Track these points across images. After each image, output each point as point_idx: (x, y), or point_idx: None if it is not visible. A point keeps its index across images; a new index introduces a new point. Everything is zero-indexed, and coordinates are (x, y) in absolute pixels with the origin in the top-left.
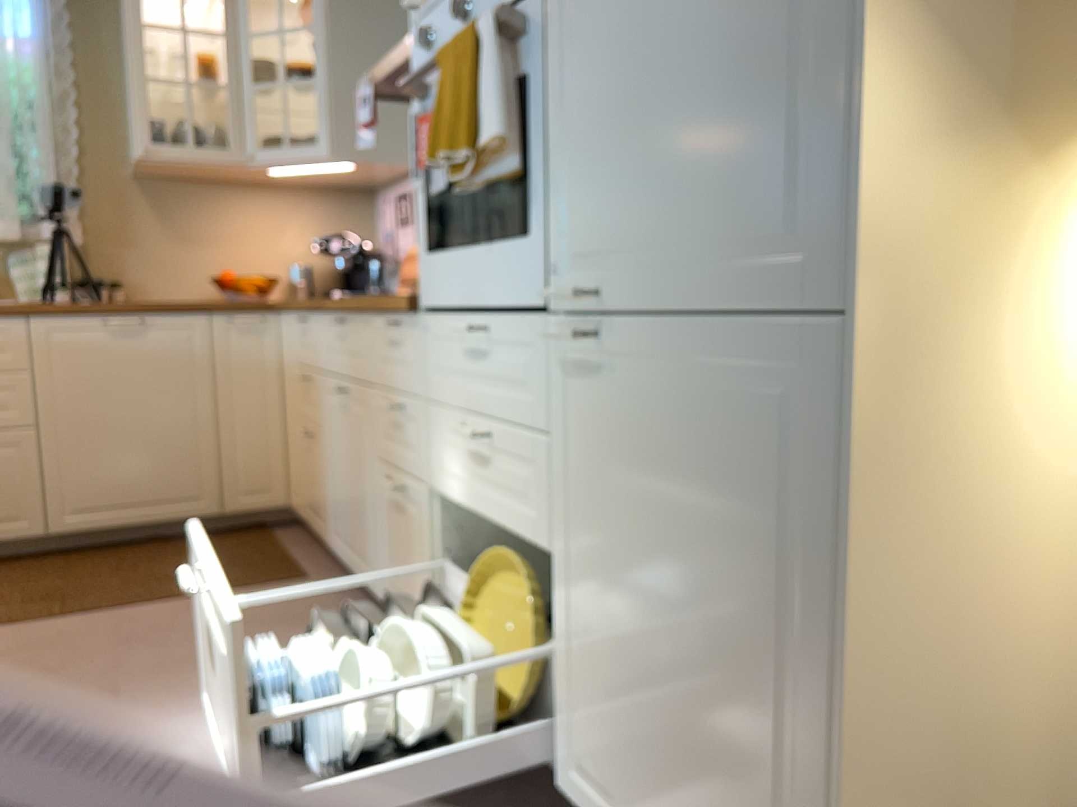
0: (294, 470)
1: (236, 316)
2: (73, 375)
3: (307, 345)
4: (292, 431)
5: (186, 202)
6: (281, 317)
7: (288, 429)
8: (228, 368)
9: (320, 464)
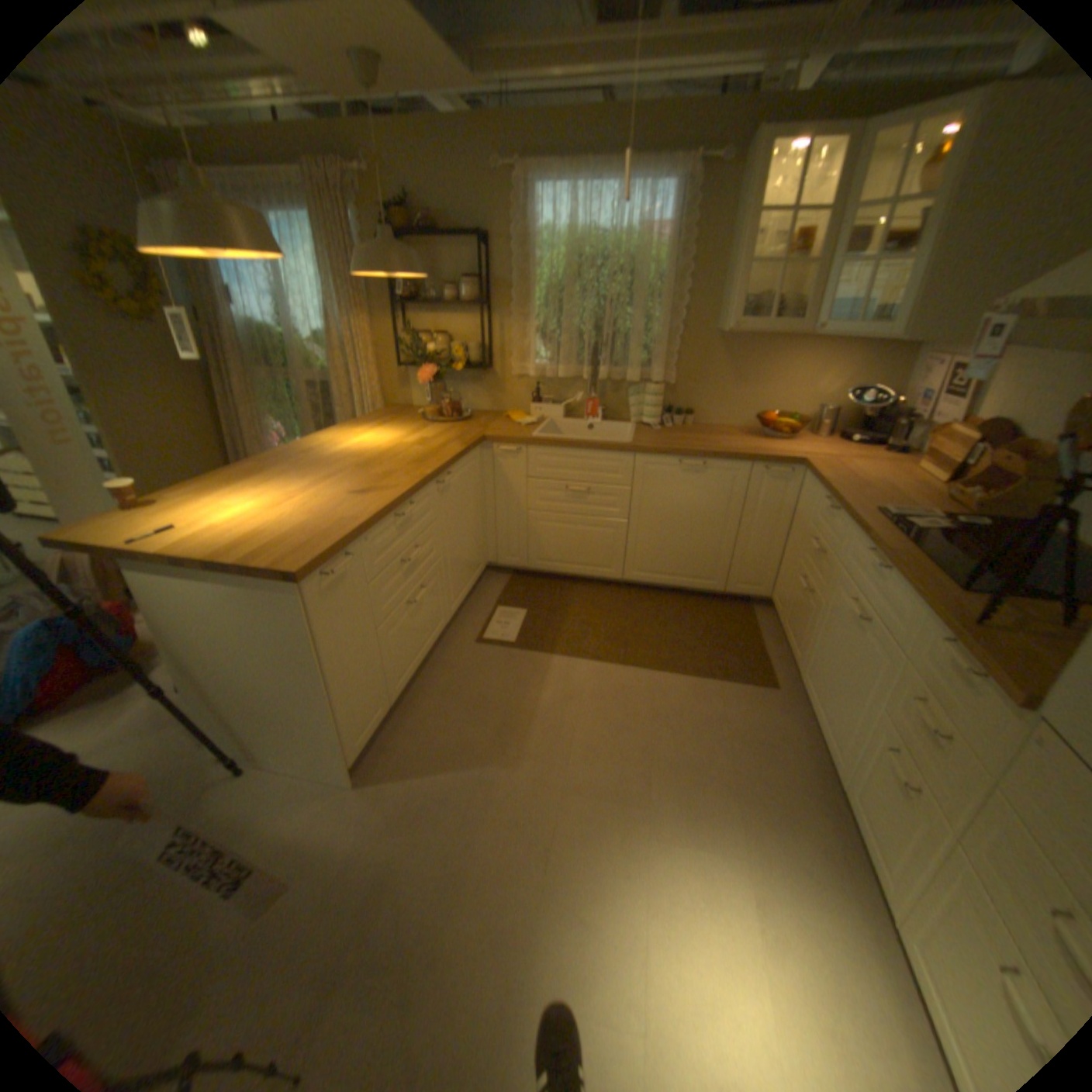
0: (784, 585)
1: (772, 467)
2: (654, 494)
3: (831, 527)
4: (790, 561)
5: (752, 350)
6: (809, 475)
7: (787, 554)
8: (755, 502)
9: (812, 618)
